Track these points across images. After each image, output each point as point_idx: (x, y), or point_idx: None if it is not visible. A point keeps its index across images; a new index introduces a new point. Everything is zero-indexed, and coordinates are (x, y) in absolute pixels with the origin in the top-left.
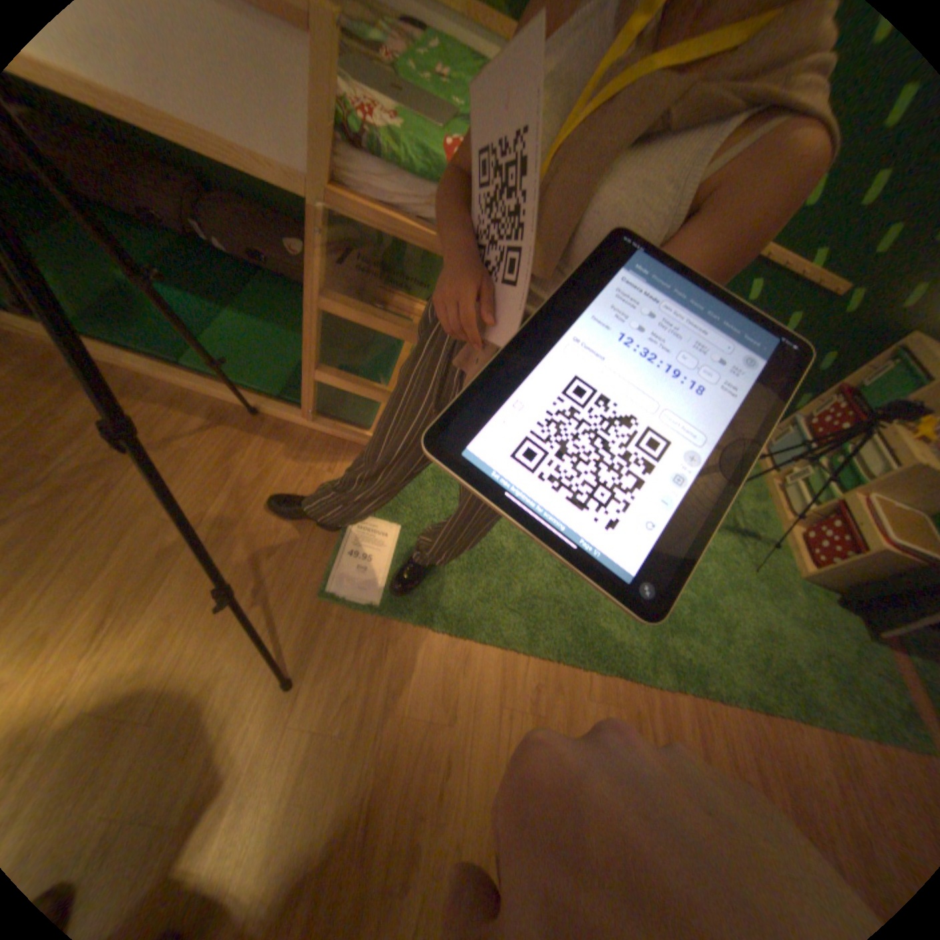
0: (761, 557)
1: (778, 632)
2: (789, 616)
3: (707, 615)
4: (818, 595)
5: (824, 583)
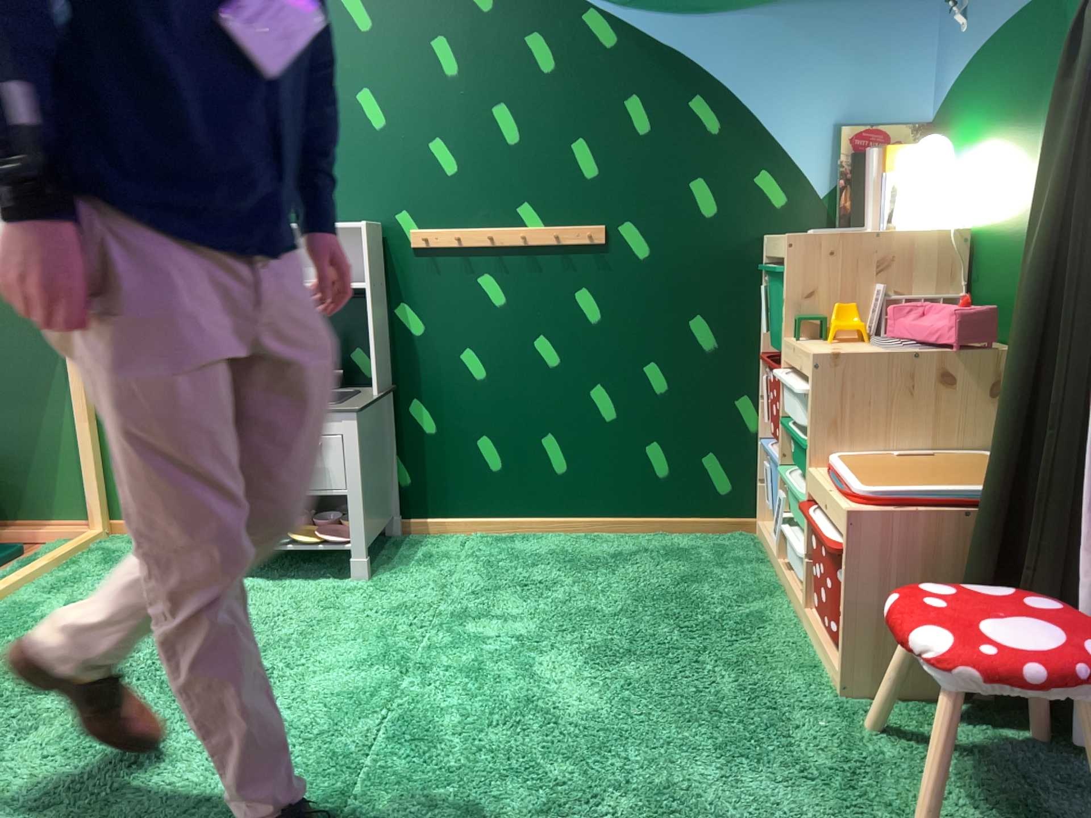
0: (733, 682)
1: (741, 810)
2: (796, 771)
3: (495, 814)
4: (912, 716)
5: (906, 681)
